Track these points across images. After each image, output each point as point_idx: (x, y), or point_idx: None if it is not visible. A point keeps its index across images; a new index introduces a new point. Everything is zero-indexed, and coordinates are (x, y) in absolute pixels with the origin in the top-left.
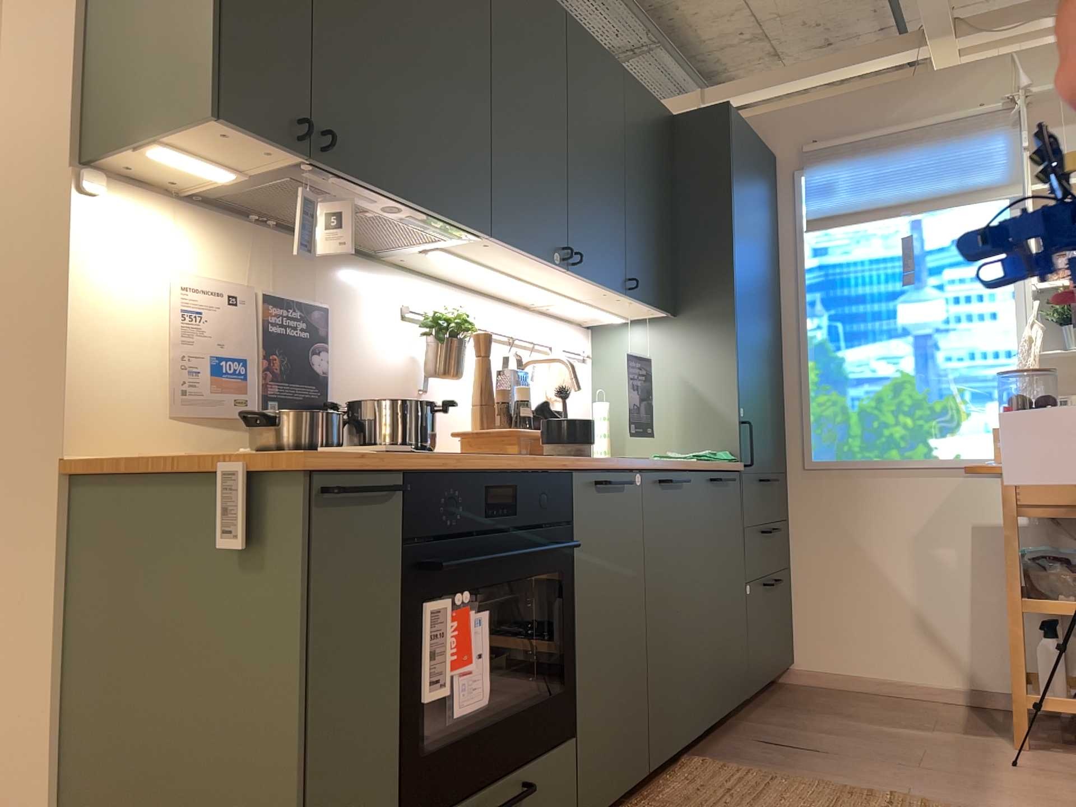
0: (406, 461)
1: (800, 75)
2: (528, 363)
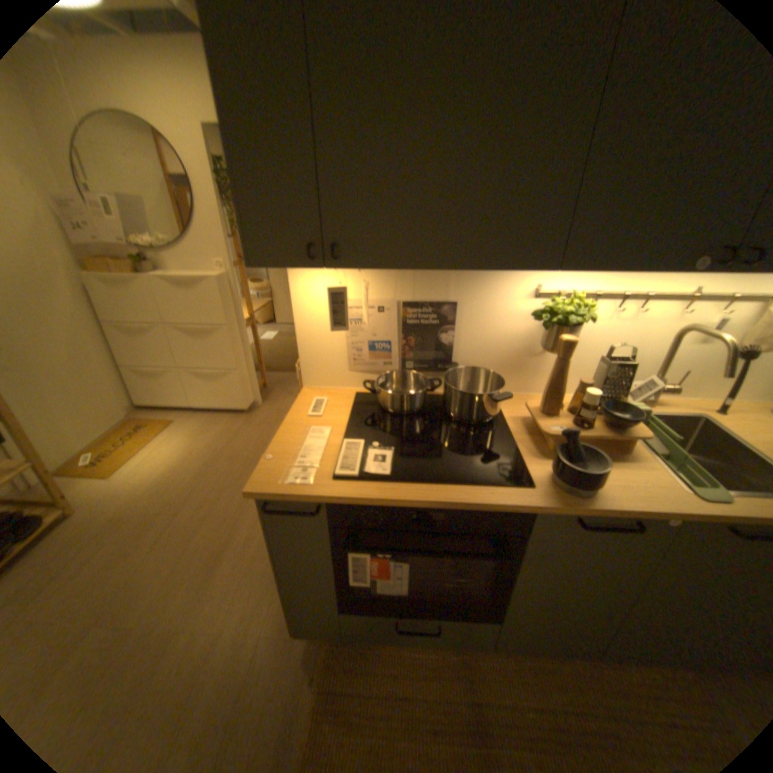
0: (320, 500)
1: None
2: (693, 327)
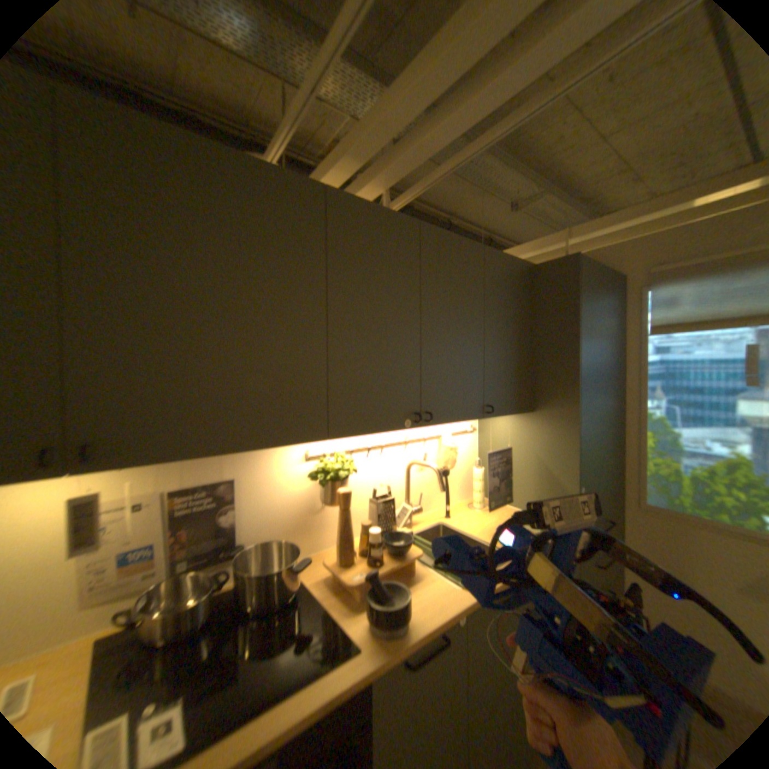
0: None
1: (651, 208)
2: (413, 463)
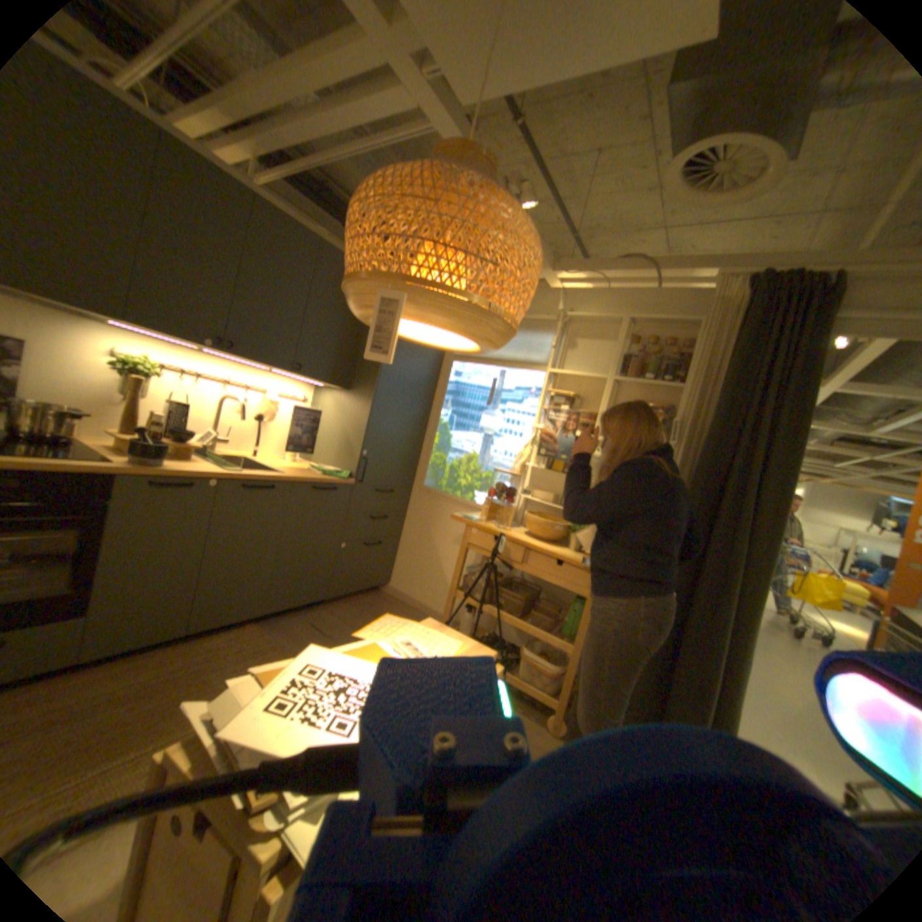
0: None
1: None
2: (225, 397)
